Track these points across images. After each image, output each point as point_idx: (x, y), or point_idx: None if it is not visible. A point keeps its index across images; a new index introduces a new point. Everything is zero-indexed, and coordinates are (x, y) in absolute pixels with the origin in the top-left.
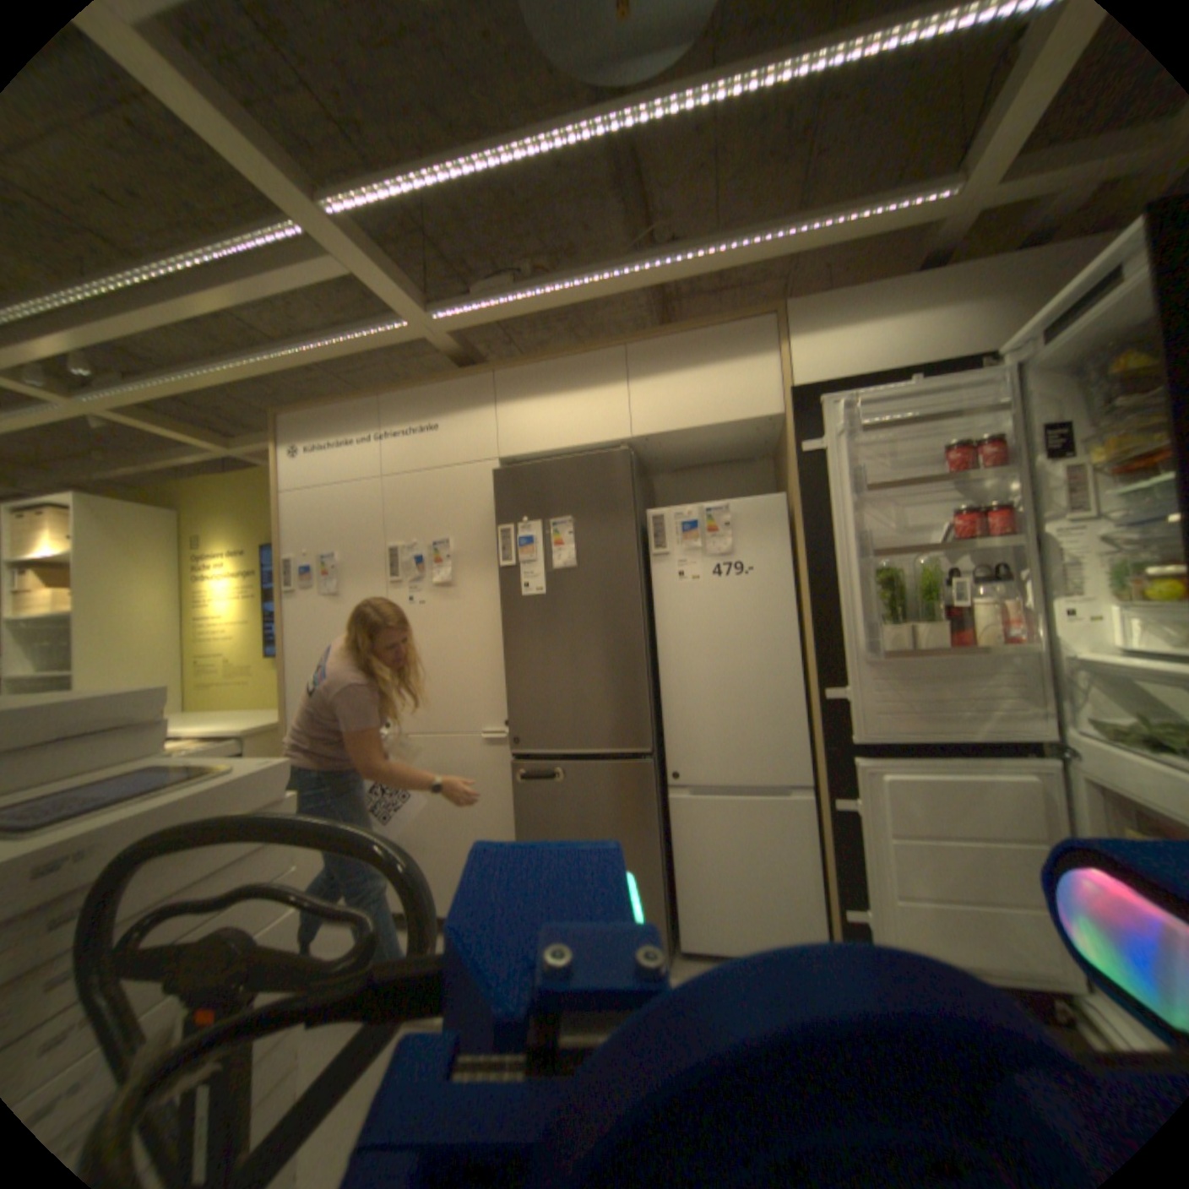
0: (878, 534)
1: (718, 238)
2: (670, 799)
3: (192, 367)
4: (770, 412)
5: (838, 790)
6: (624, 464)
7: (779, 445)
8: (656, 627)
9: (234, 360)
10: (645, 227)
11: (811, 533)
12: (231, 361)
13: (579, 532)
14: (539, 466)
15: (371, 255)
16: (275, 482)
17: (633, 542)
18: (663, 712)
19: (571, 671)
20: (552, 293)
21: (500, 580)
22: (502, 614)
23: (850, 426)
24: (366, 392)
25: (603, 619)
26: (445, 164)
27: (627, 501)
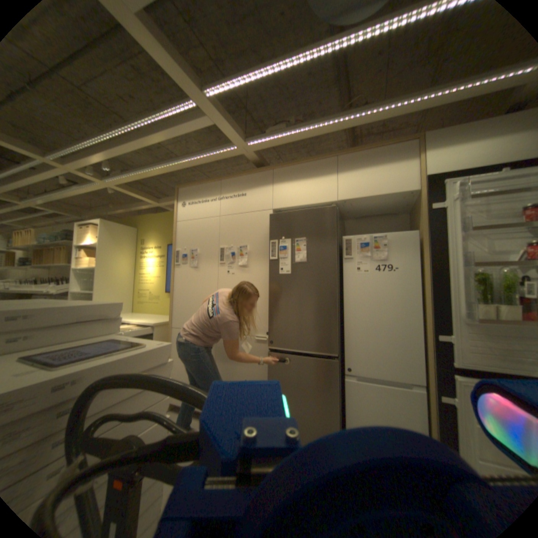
0: (476, 254)
1: (391, 101)
2: (345, 381)
3: (147, 167)
4: (412, 189)
5: (443, 391)
6: (333, 213)
7: (414, 207)
8: (344, 294)
9: (163, 164)
10: (351, 99)
11: (433, 252)
12: (162, 165)
13: (308, 245)
14: (291, 213)
15: (224, 115)
16: (175, 217)
17: (335, 252)
18: (344, 337)
19: (300, 312)
20: (304, 131)
21: (269, 266)
22: (268, 282)
23: (462, 195)
24: (216, 179)
25: (318, 288)
26: (261, 69)
27: (333, 231)
